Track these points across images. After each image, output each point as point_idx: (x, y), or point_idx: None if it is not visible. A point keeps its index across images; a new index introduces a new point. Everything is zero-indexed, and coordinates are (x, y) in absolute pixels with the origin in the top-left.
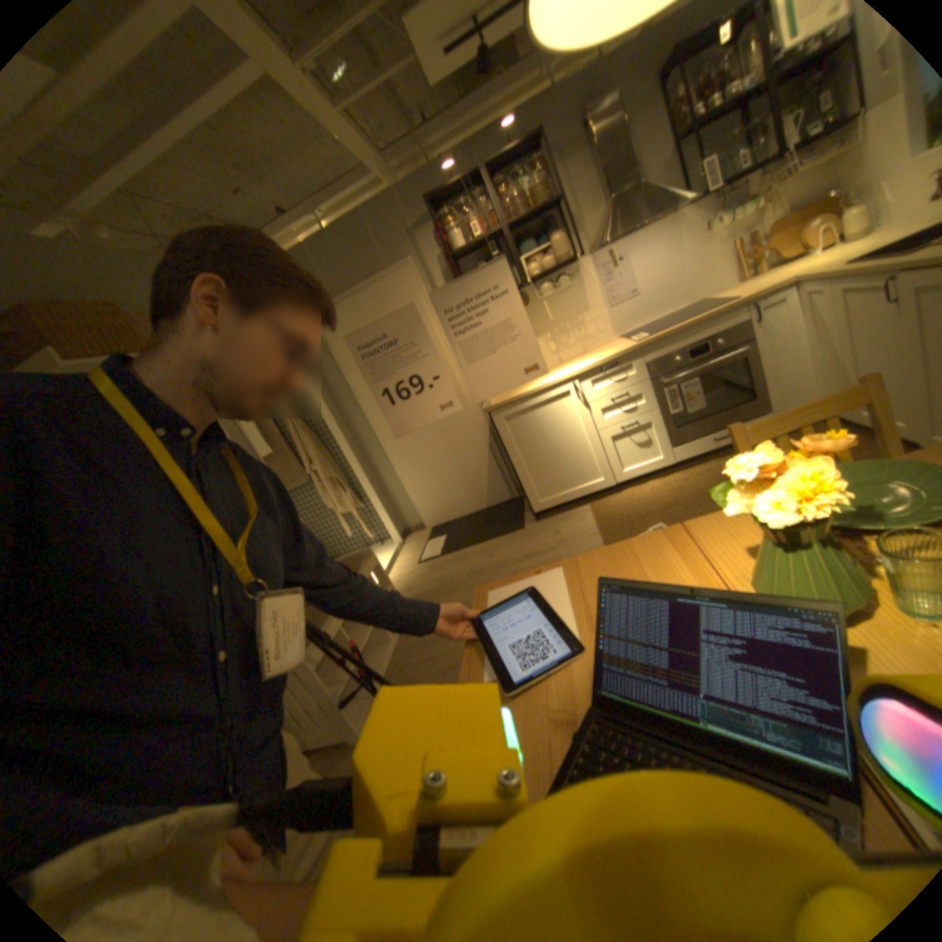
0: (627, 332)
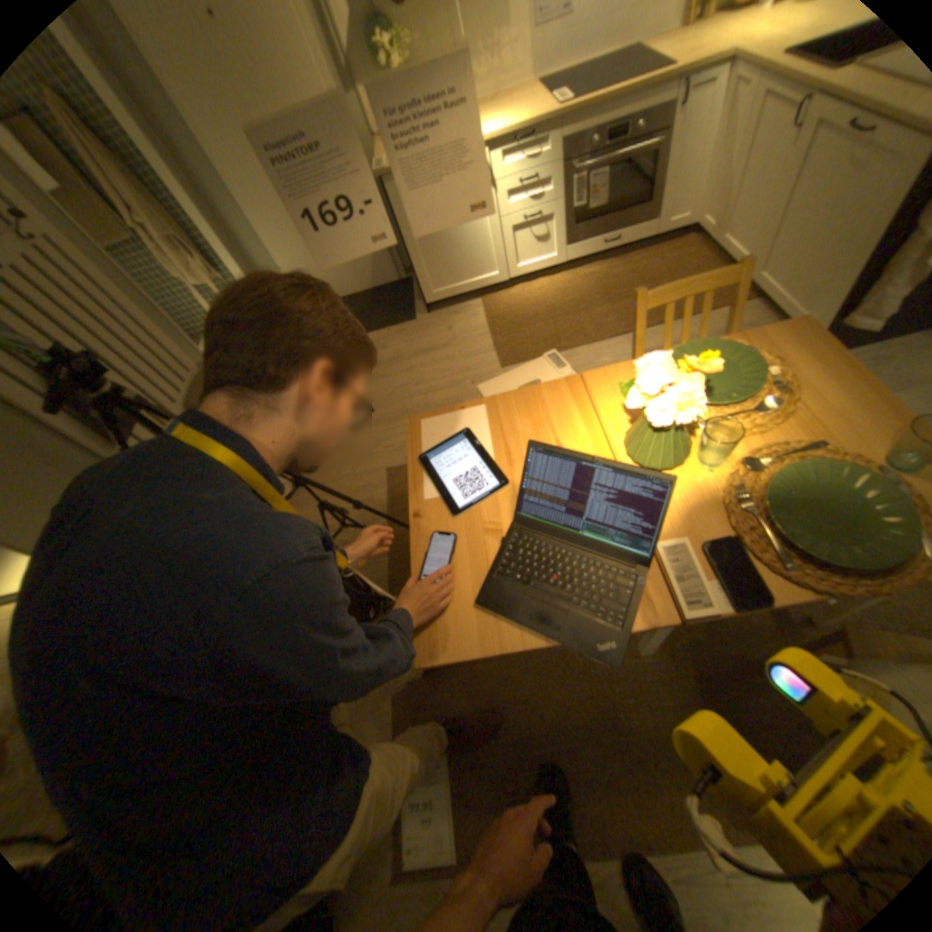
0: (548, 78)
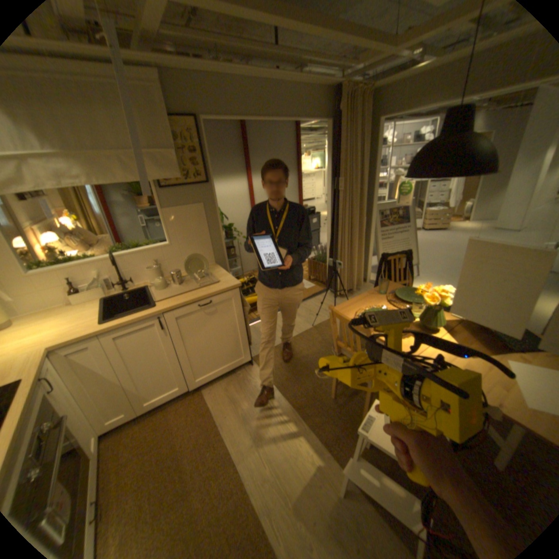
0: None
